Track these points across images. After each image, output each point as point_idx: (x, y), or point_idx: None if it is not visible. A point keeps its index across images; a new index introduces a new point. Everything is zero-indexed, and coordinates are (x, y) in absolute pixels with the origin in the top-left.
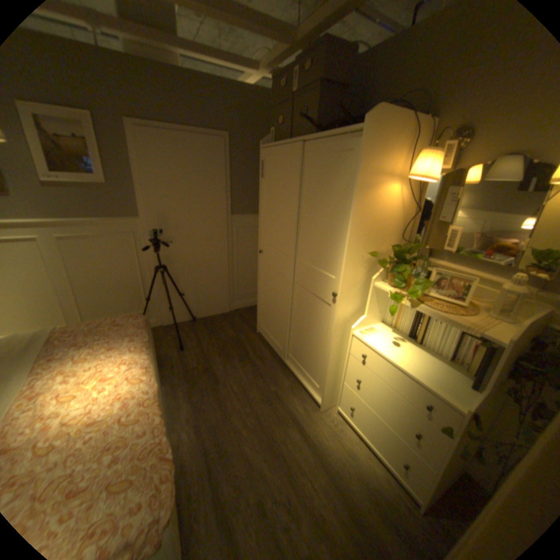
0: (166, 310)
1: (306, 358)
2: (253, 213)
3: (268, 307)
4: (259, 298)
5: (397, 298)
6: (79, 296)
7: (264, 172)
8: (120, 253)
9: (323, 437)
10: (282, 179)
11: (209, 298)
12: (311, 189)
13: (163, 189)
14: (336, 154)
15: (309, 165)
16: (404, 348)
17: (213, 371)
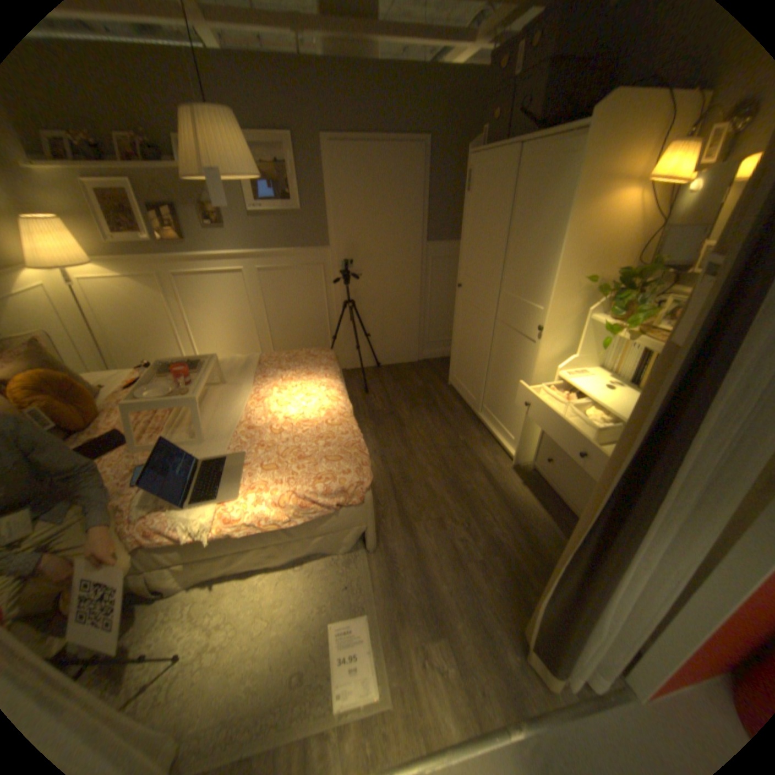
0: (350, 353)
1: (503, 409)
2: (453, 240)
3: (463, 353)
4: (453, 344)
5: (614, 330)
6: (272, 331)
7: (471, 185)
8: (310, 287)
9: (513, 486)
10: (492, 193)
11: (395, 344)
12: (526, 203)
13: (354, 214)
14: (559, 157)
15: (526, 172)
16: (619, 392)
17: (398, 416)
